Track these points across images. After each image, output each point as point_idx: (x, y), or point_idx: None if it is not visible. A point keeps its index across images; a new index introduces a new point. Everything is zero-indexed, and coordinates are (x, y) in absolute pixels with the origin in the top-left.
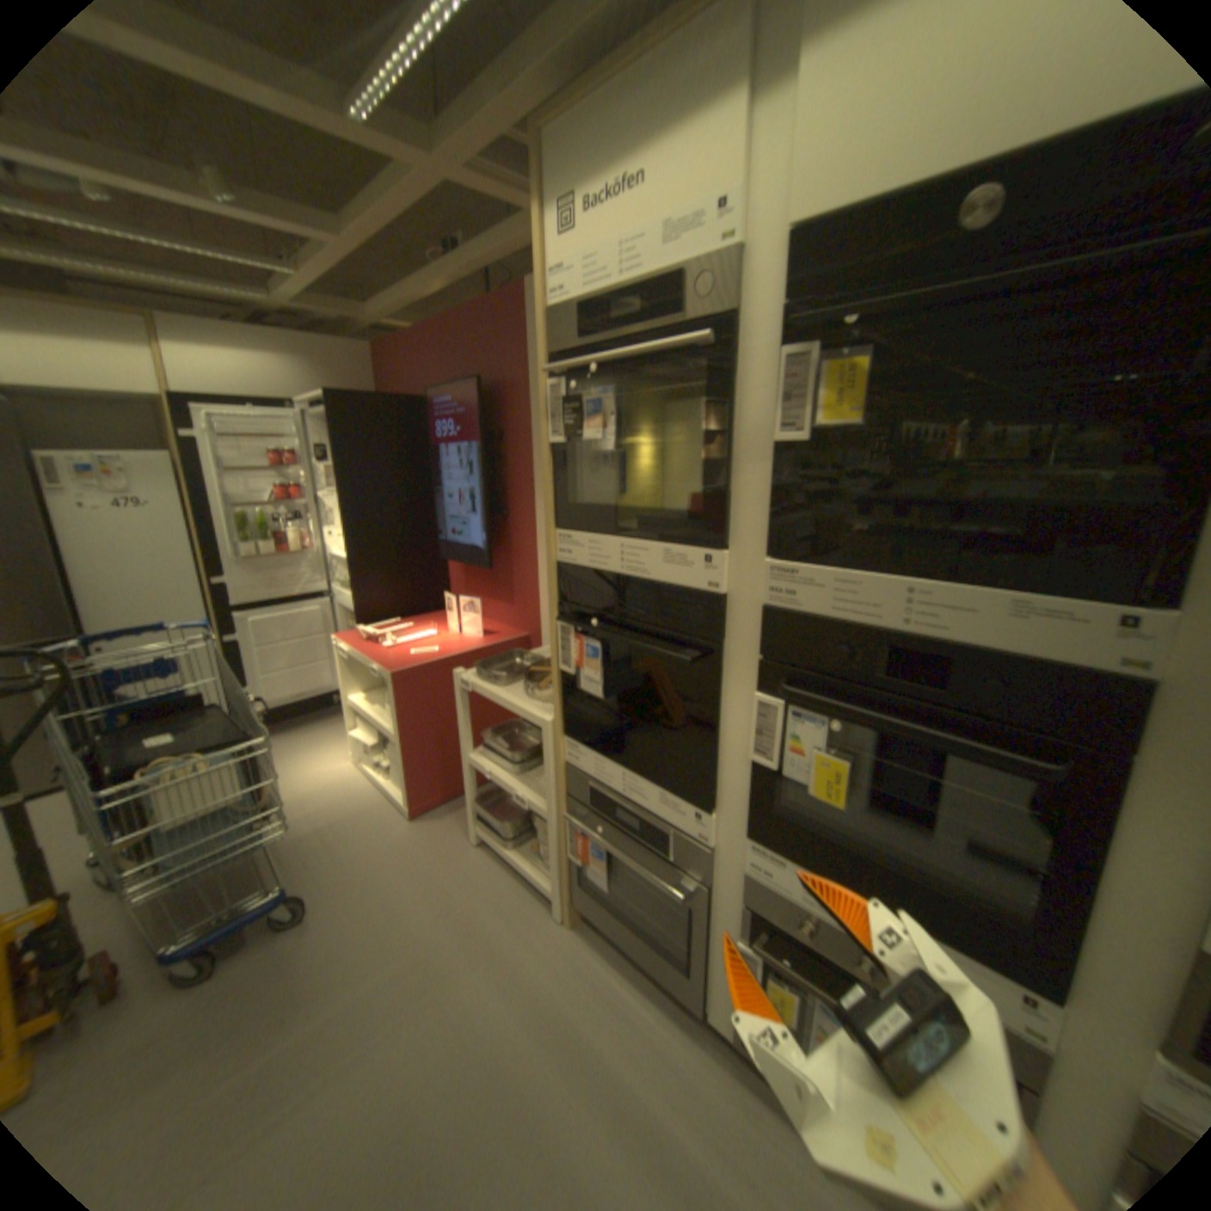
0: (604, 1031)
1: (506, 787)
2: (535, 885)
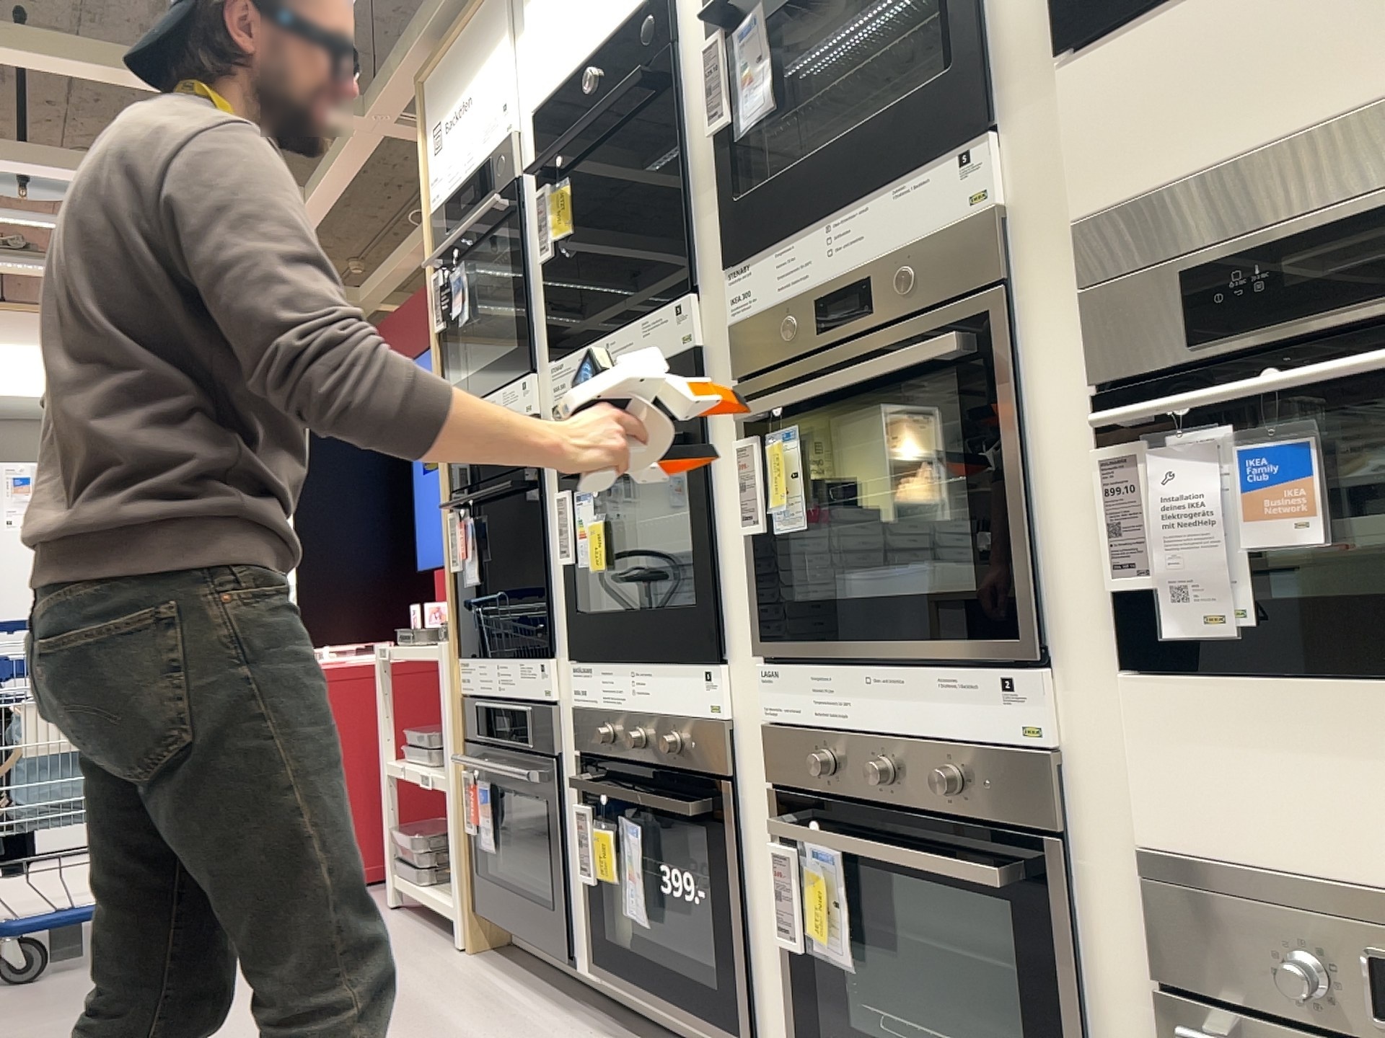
0: (461, 1006)
1: (415, 775)
2: (441, 910)
